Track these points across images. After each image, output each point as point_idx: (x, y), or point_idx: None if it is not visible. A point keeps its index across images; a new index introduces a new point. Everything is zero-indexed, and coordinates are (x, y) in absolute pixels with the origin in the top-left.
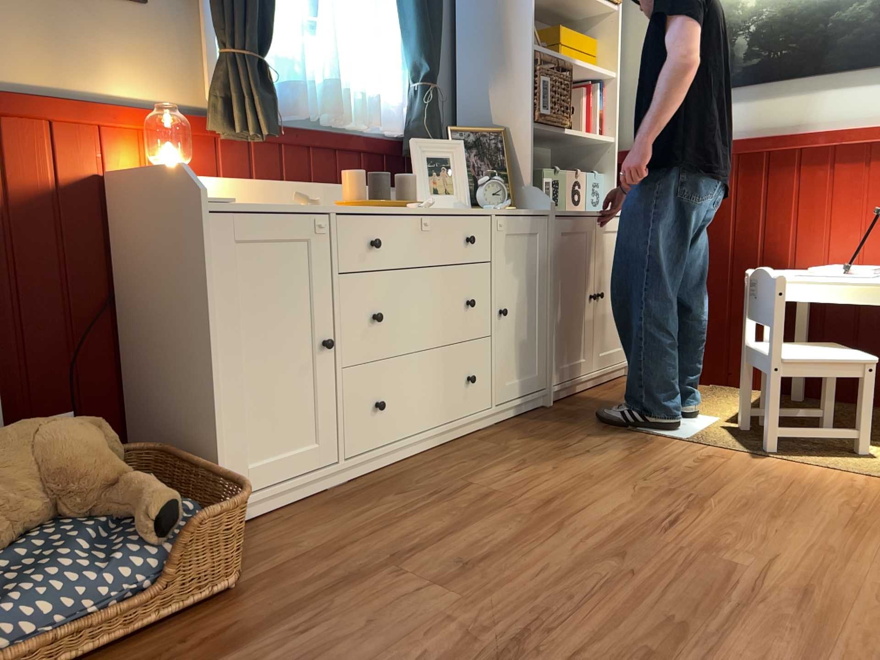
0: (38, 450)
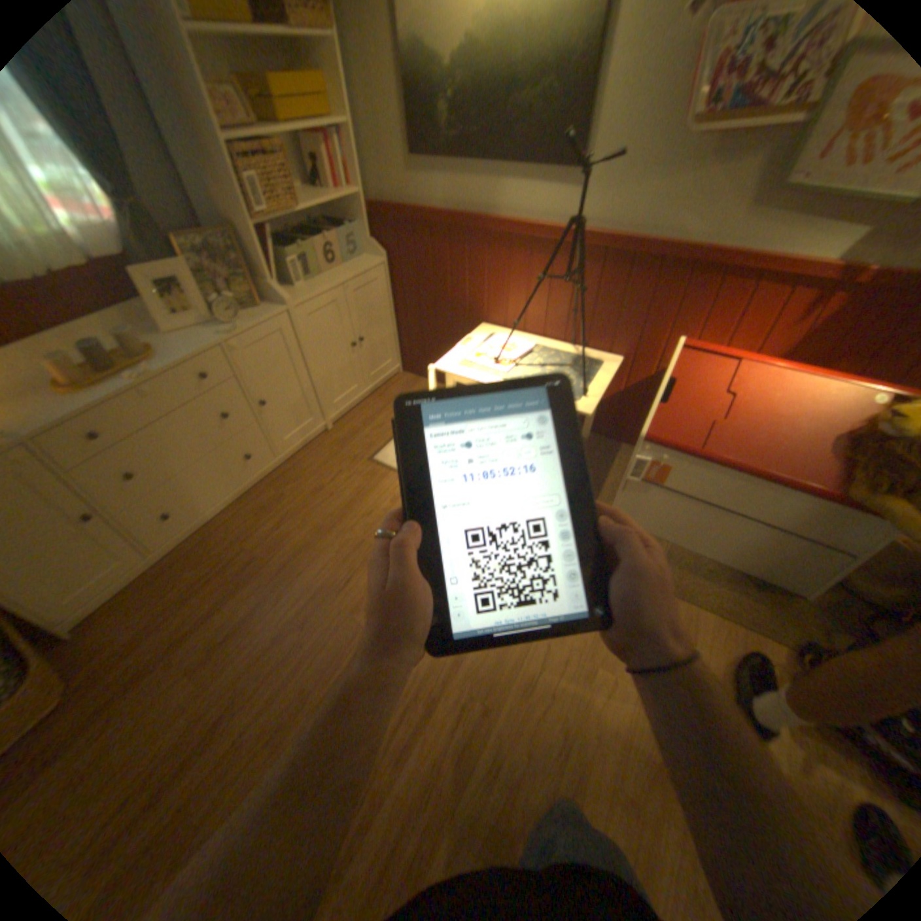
0: None
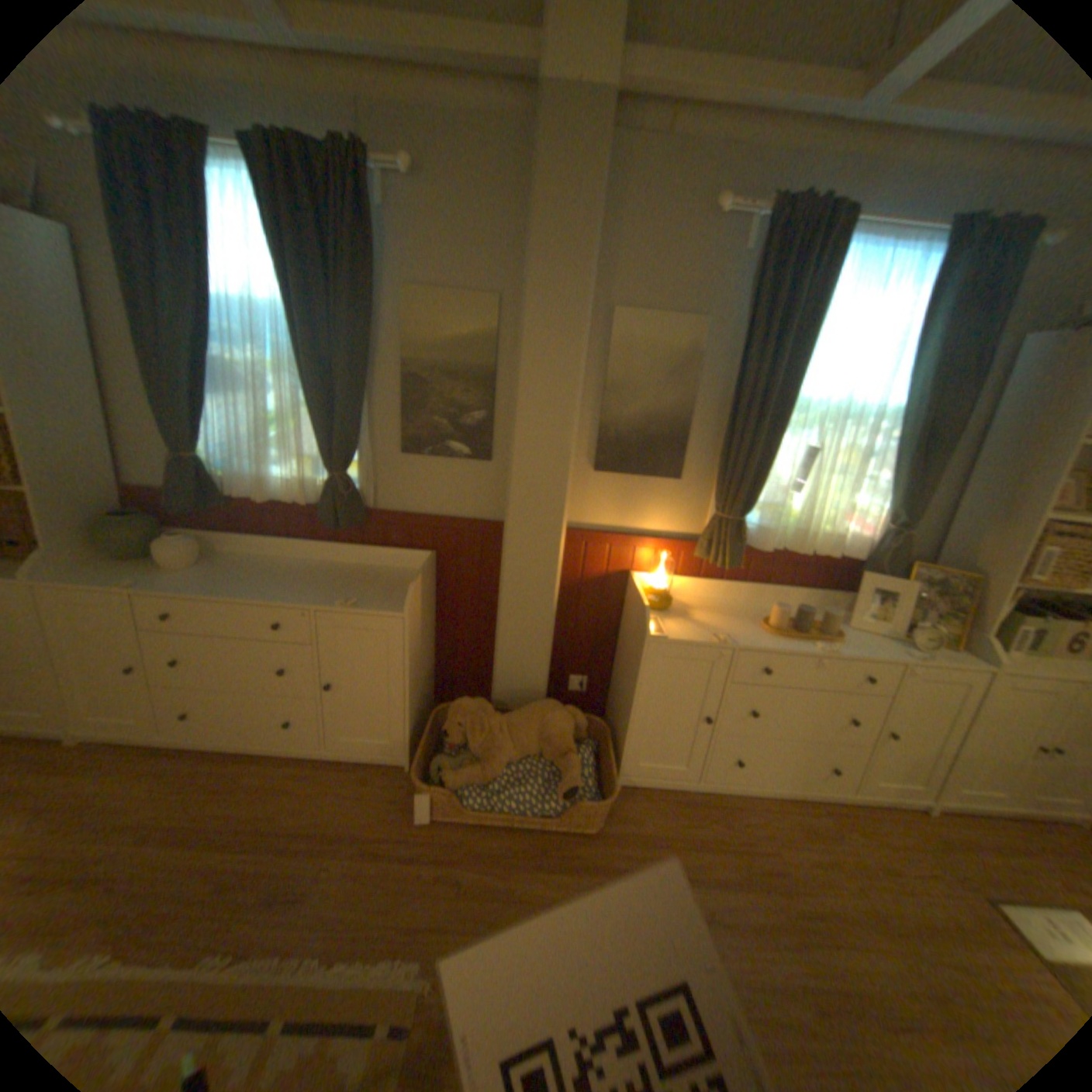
0: (542, 726)
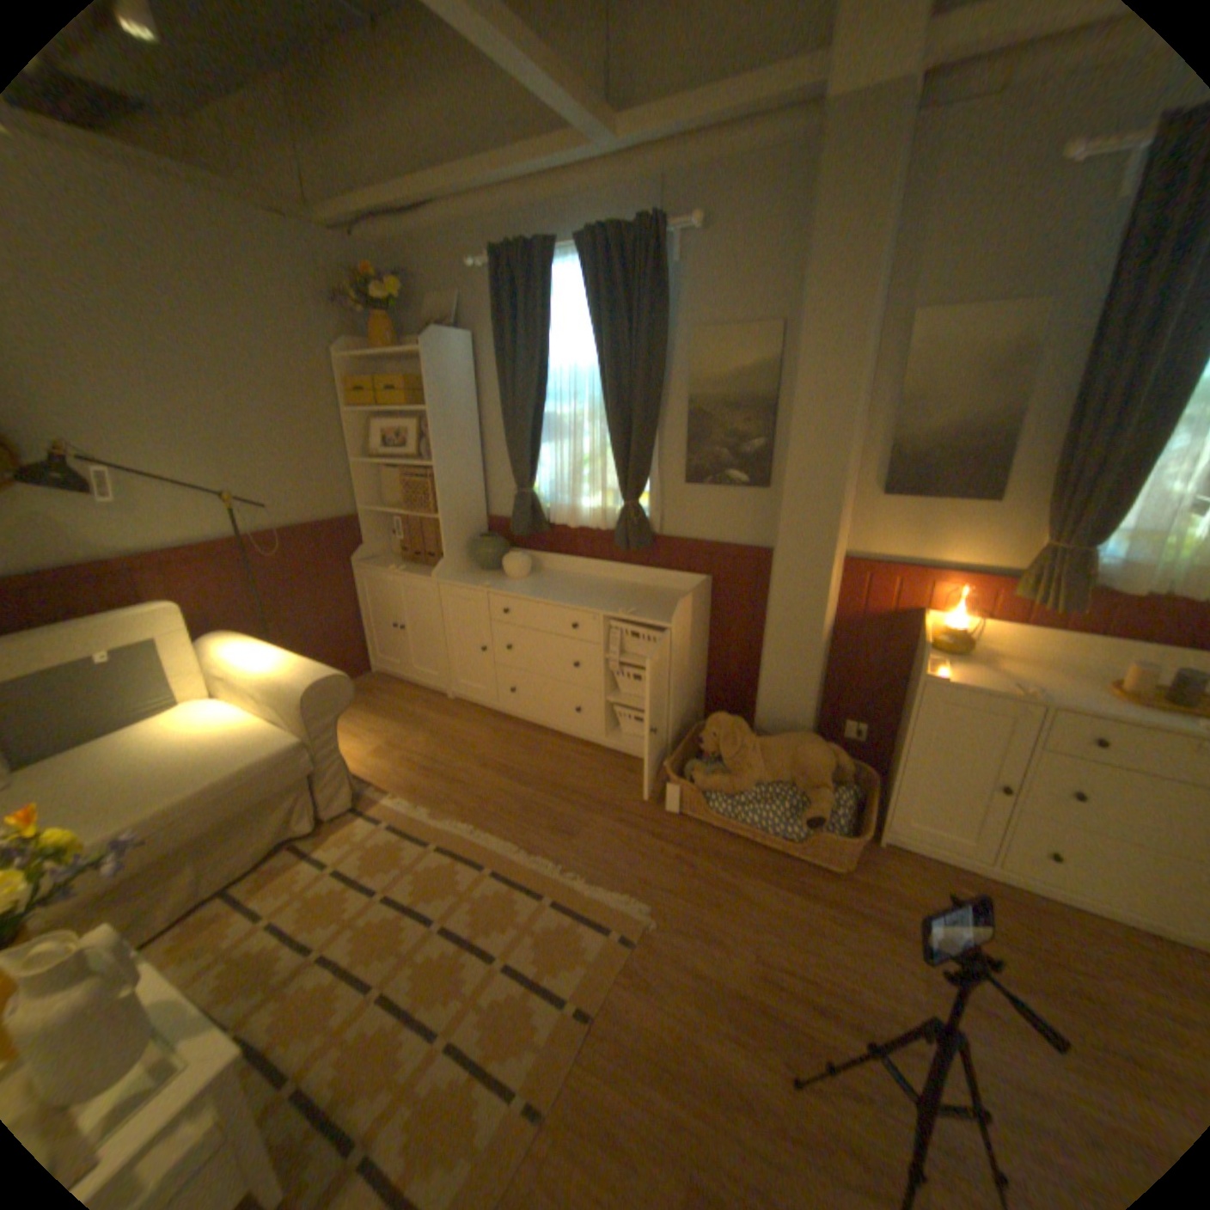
0: (797, 755)
